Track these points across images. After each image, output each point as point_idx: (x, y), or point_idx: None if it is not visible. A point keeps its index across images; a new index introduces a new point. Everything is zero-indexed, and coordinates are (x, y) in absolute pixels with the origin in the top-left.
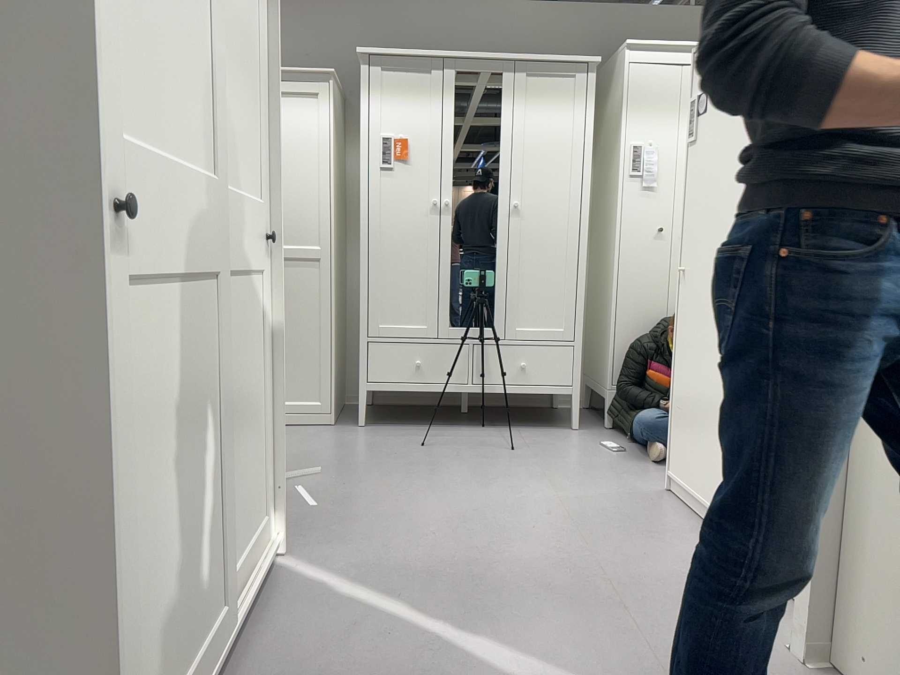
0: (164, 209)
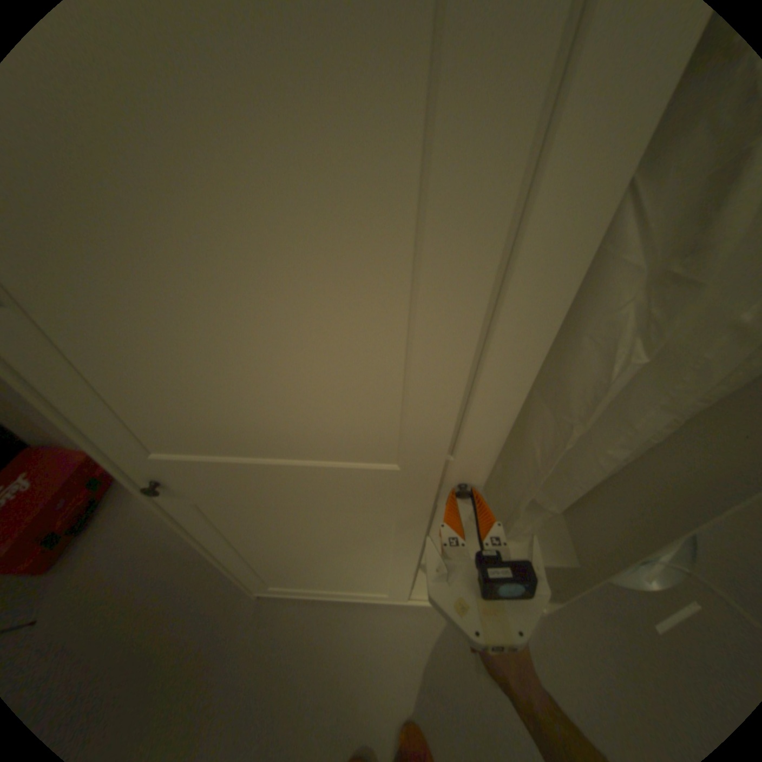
0: (266, 484)
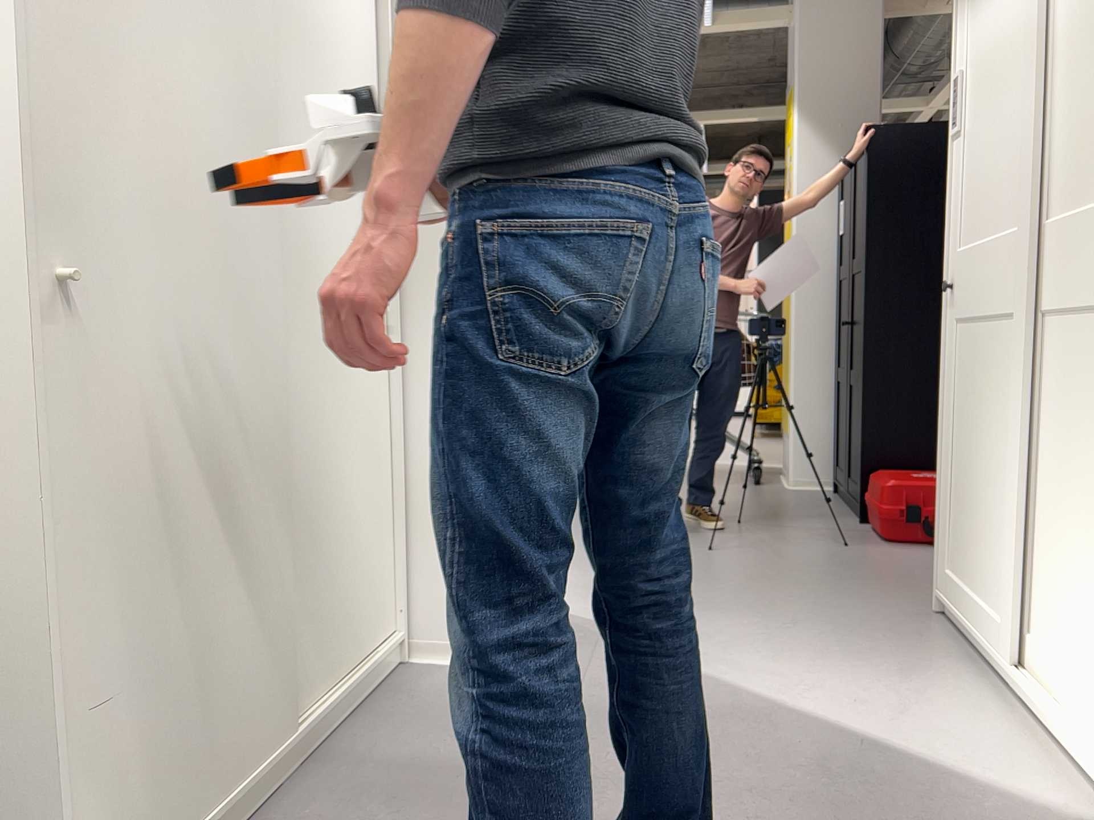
0: (975, 273)
